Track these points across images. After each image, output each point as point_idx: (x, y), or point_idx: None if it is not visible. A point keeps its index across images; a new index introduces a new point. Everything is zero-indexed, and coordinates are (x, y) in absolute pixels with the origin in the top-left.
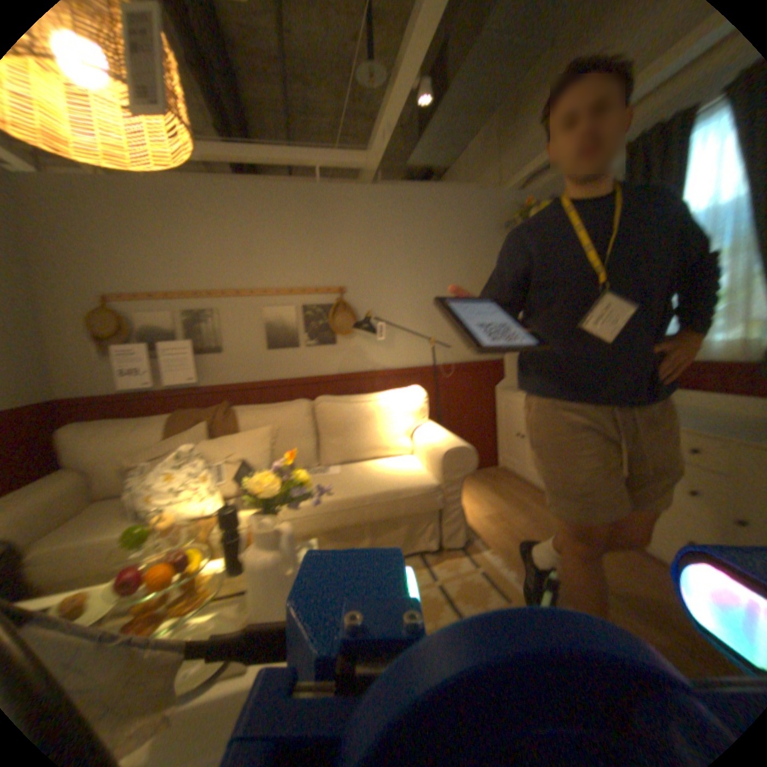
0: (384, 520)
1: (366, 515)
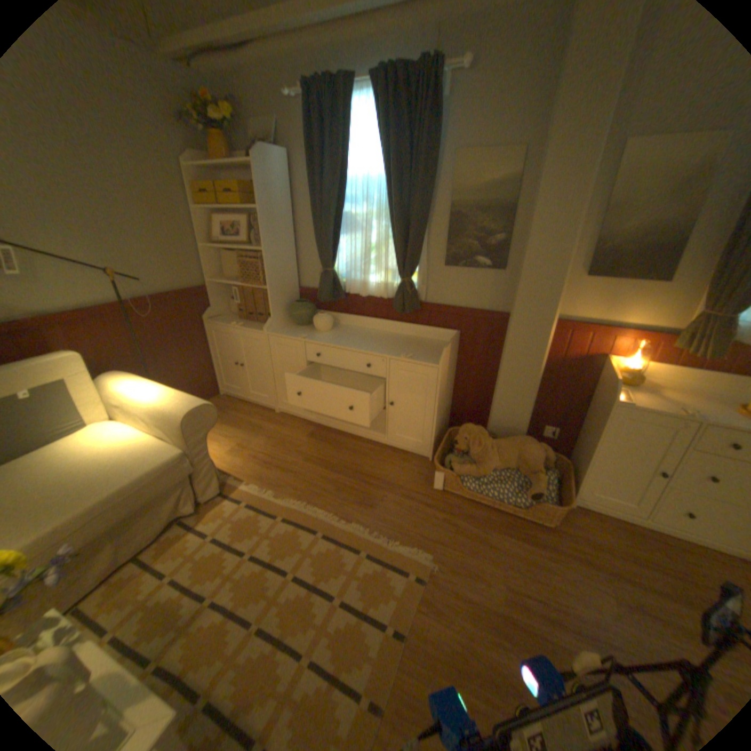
0: (124, 519)
1: (99, 528)
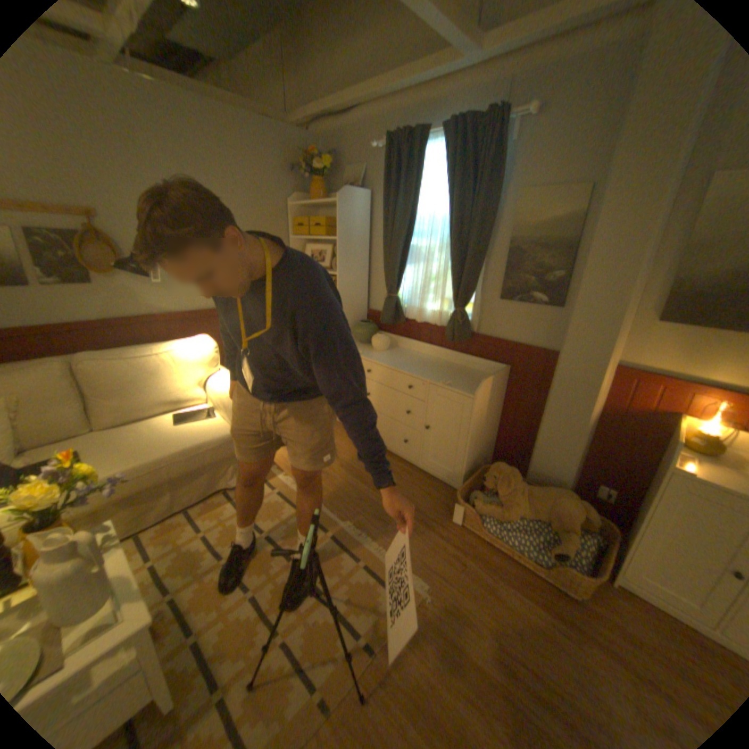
0: (182, 477)
1: (162, 478)
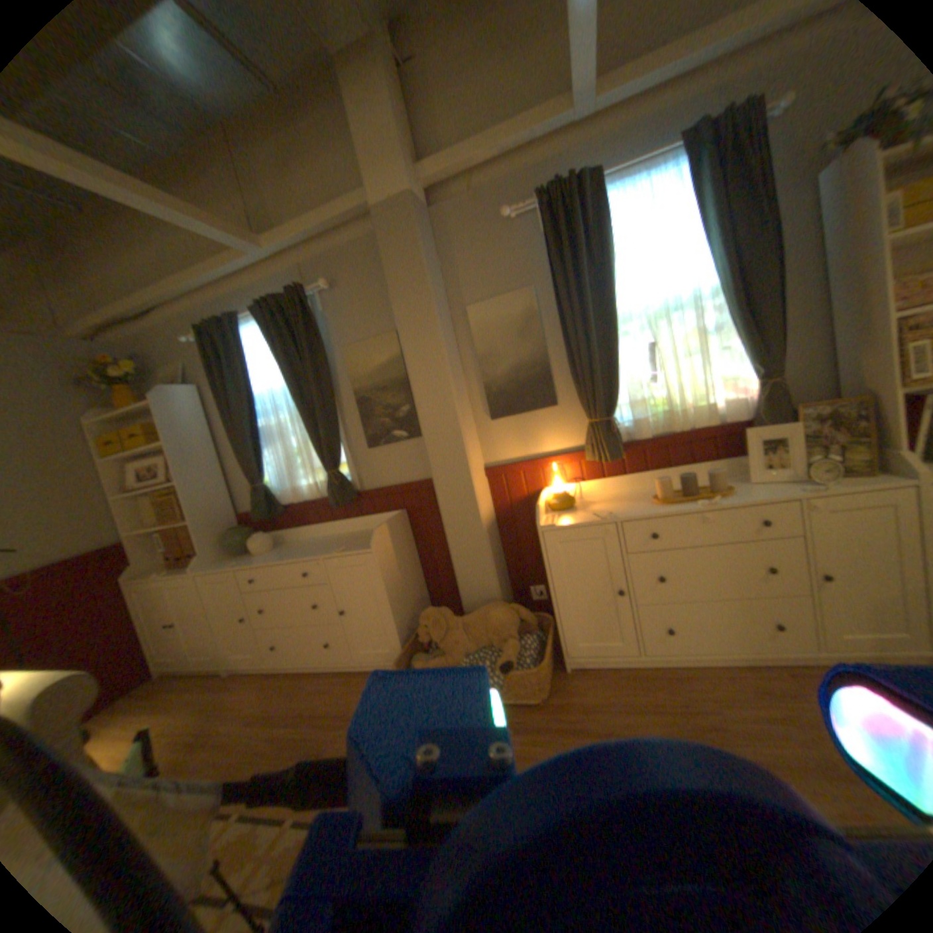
0: None
1: None
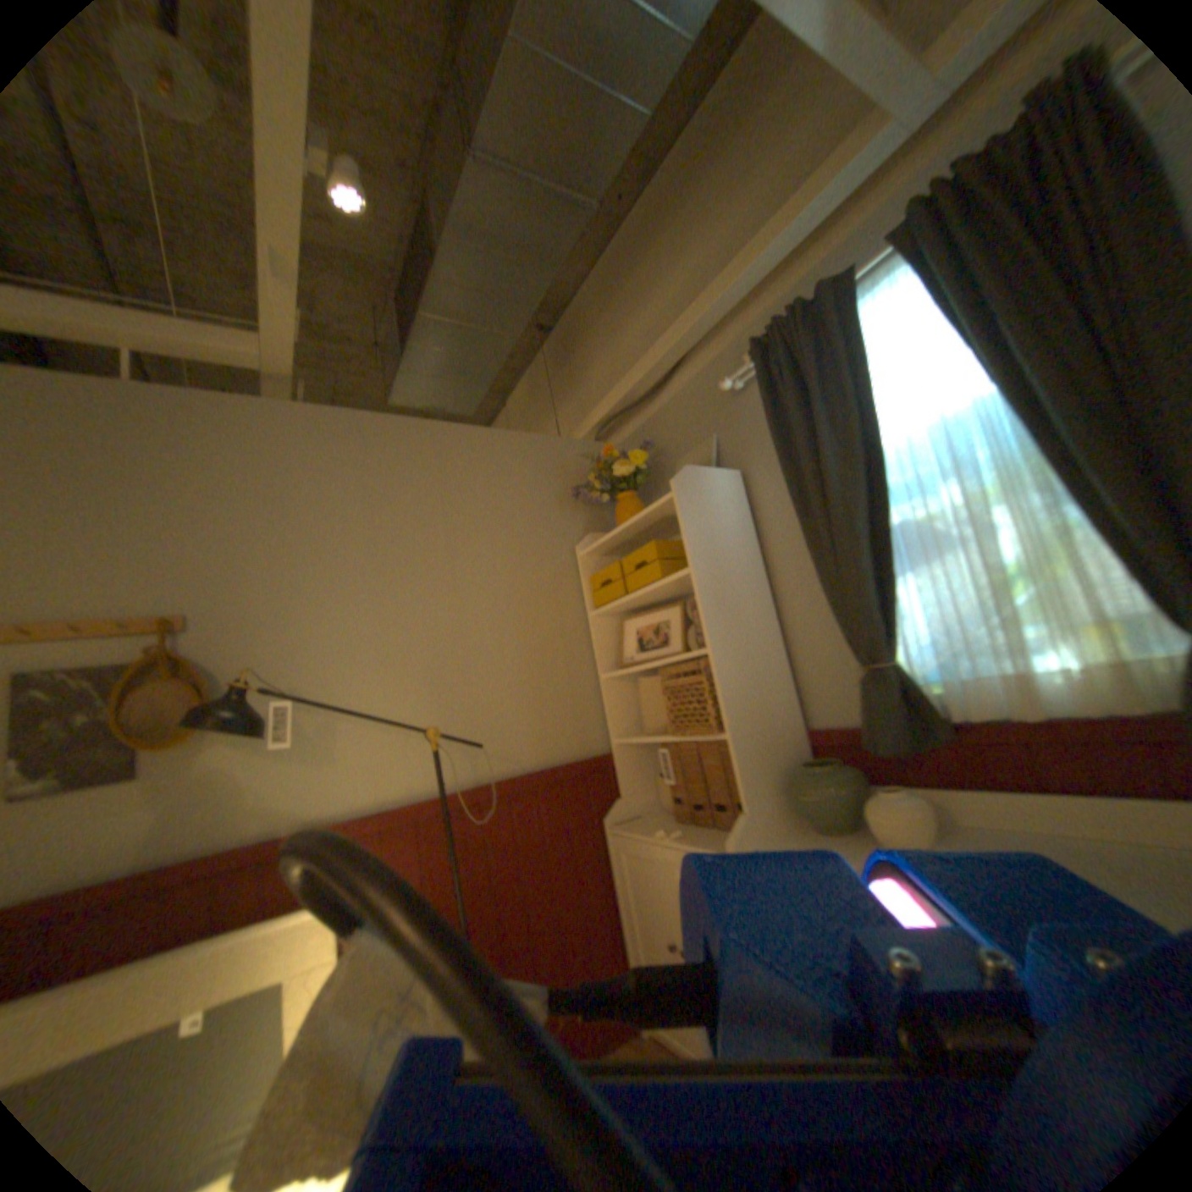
0: None
1: None
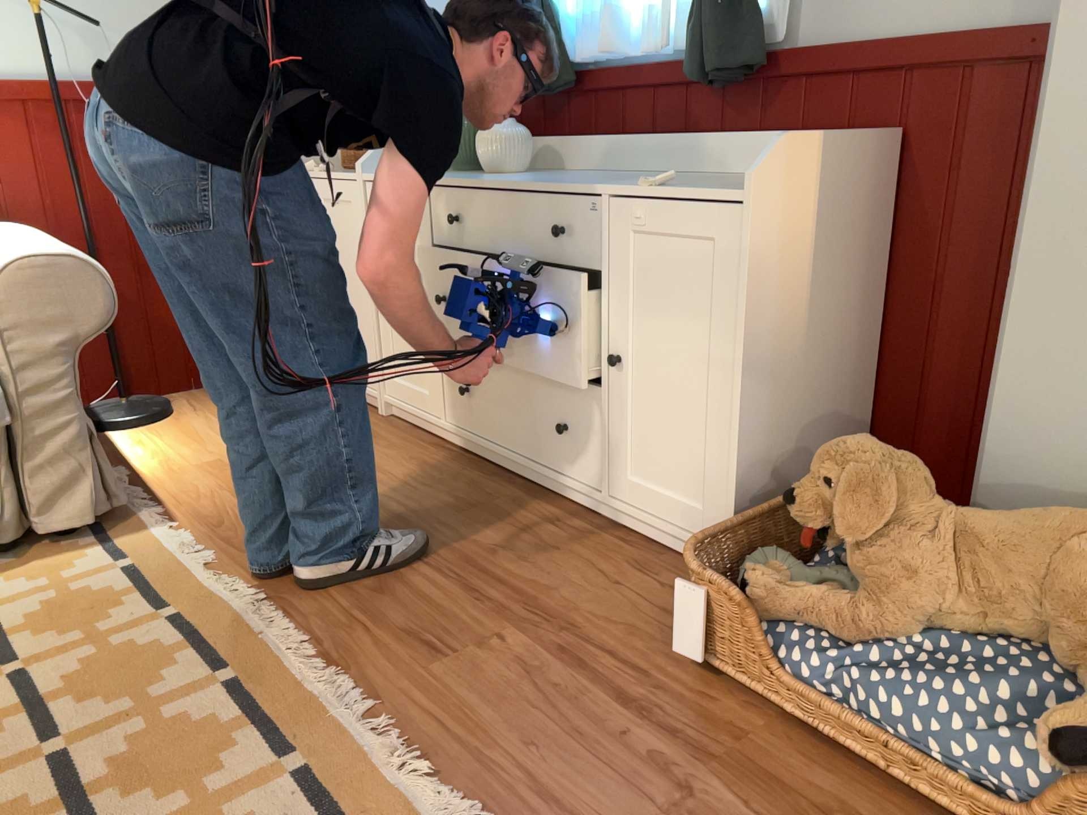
0: None
1: None
